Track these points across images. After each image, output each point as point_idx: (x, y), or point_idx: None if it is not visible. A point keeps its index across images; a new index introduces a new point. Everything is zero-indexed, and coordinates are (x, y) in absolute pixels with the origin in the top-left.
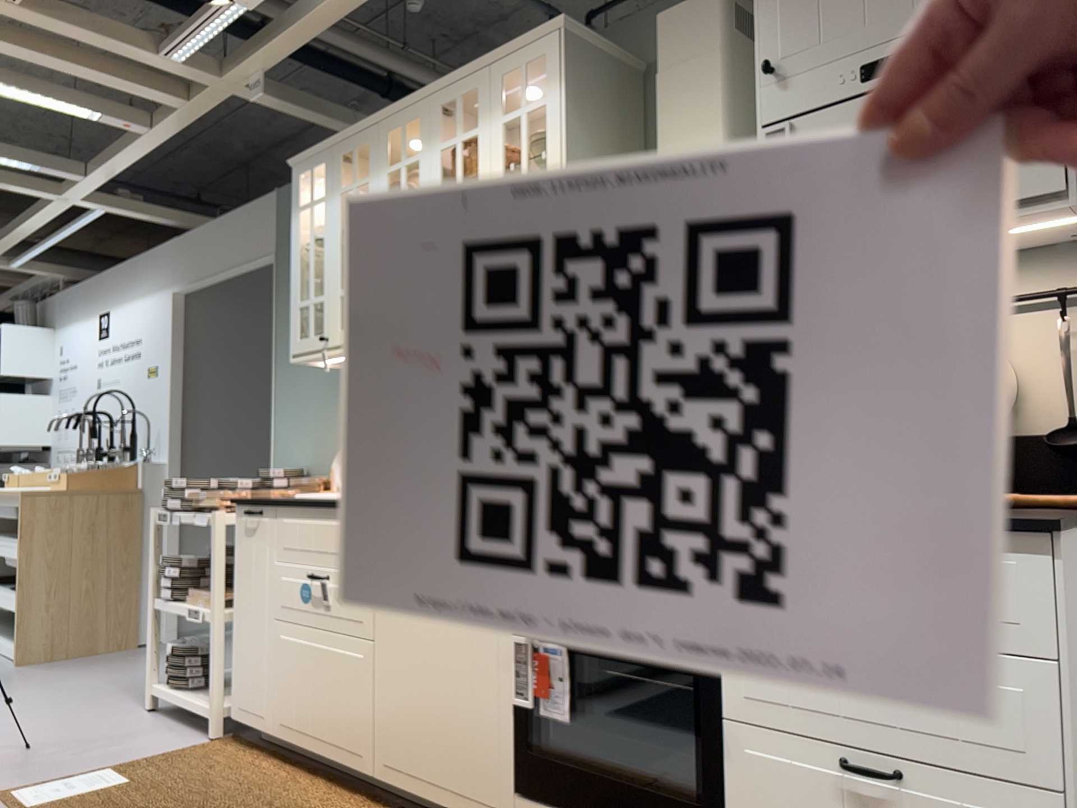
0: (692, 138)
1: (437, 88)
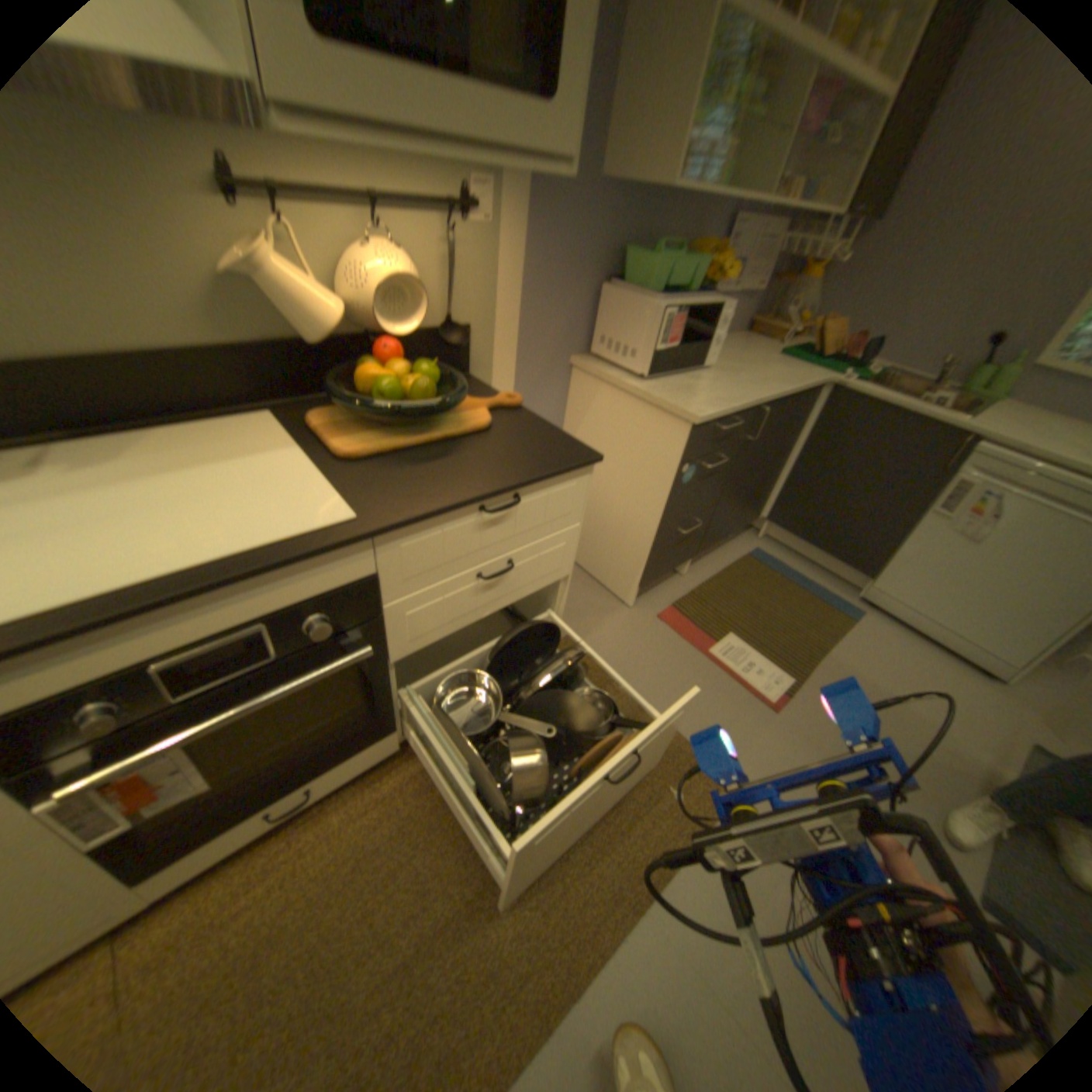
0: None
1: None
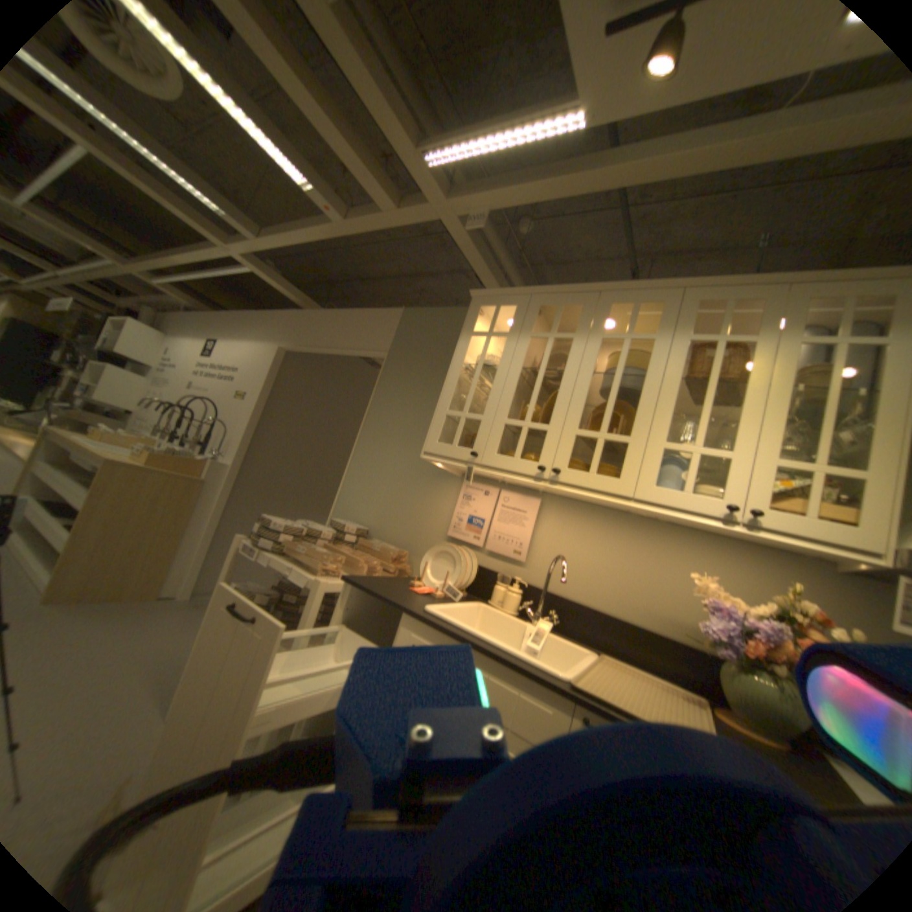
0: None
1: (702, 283)
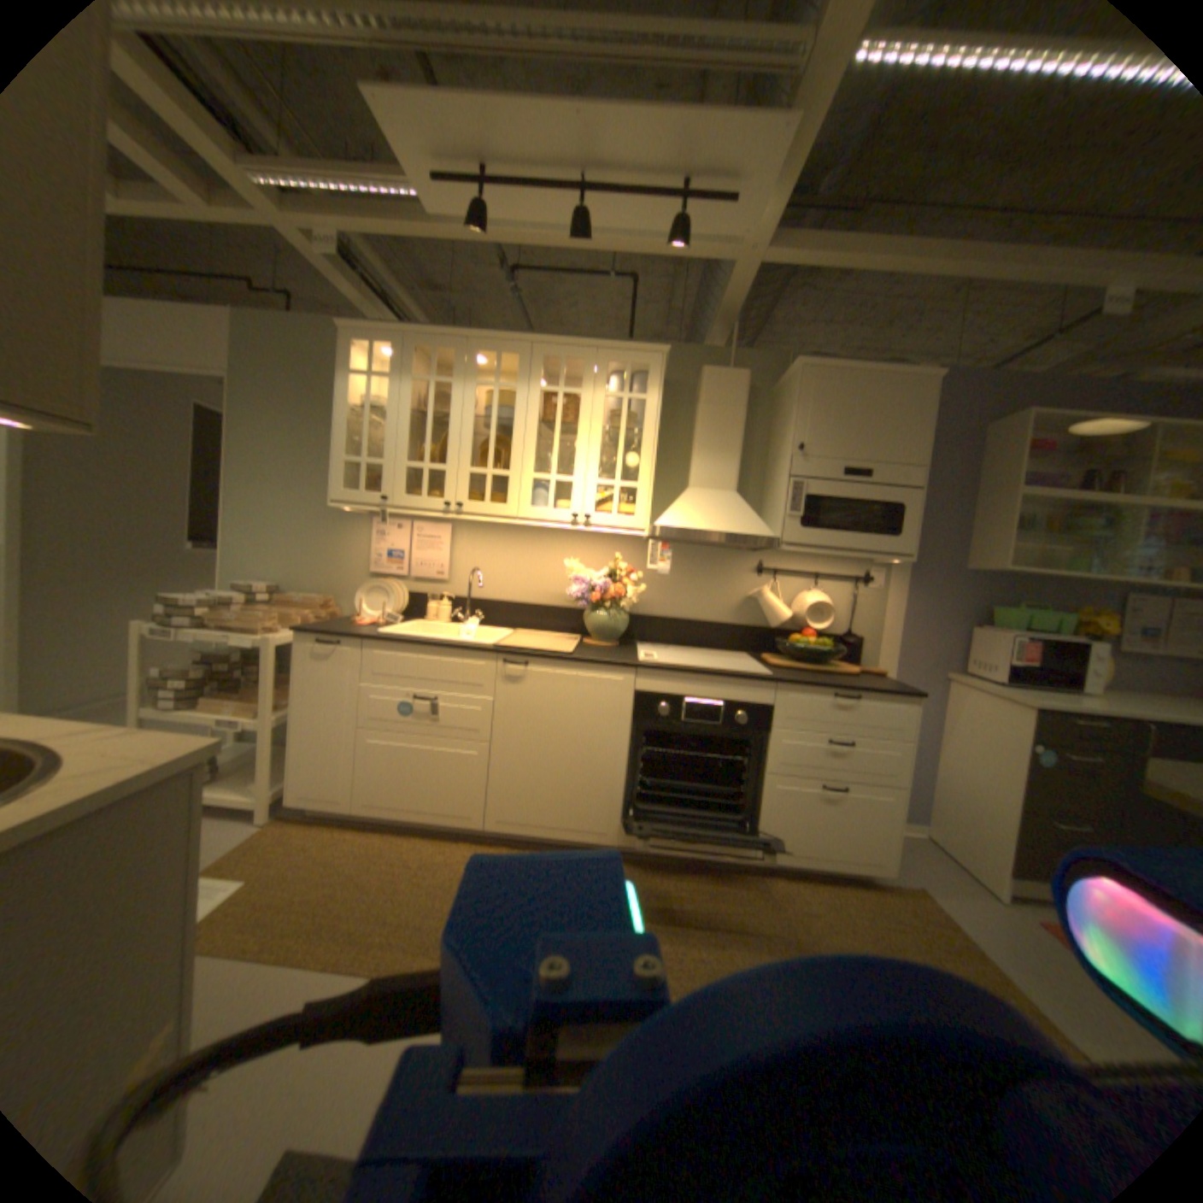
0: (719, 452)
1: (541, 340)
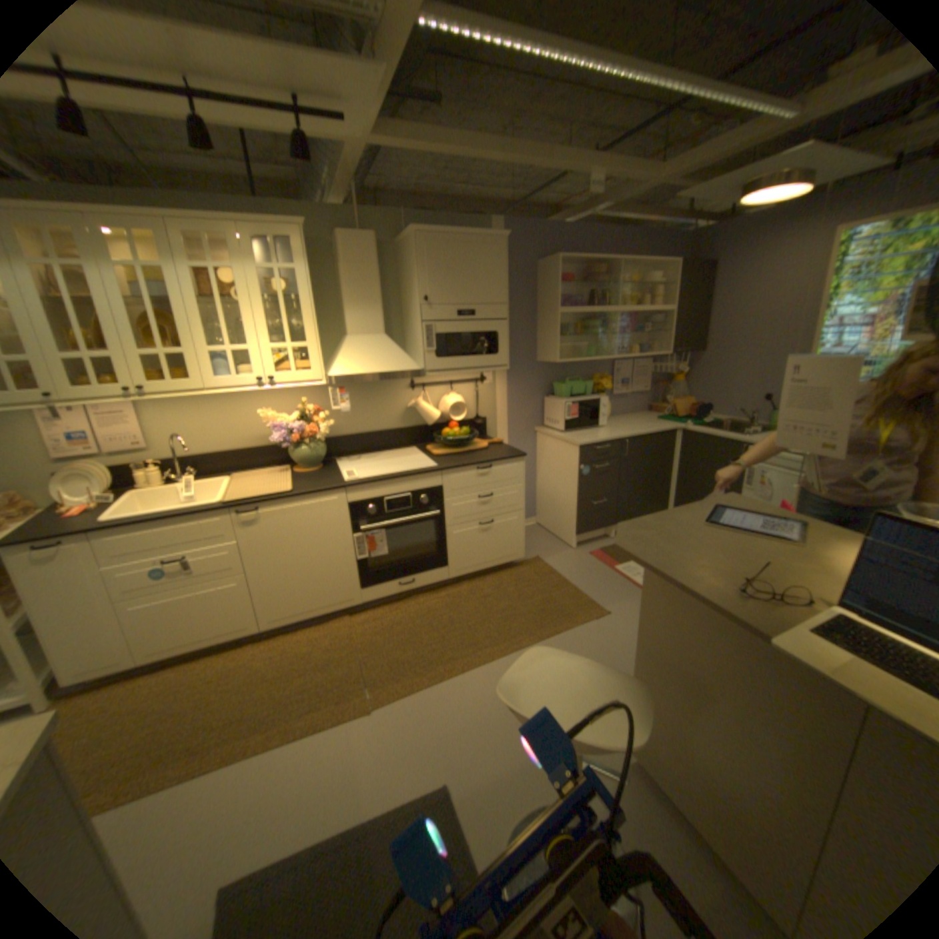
0: (367, 305)
1: (175, 217)
